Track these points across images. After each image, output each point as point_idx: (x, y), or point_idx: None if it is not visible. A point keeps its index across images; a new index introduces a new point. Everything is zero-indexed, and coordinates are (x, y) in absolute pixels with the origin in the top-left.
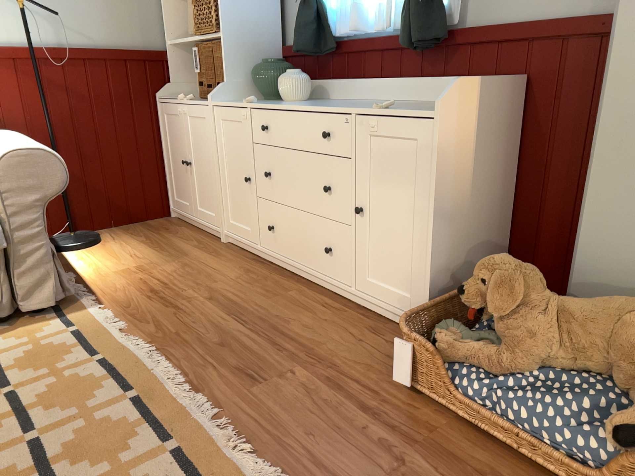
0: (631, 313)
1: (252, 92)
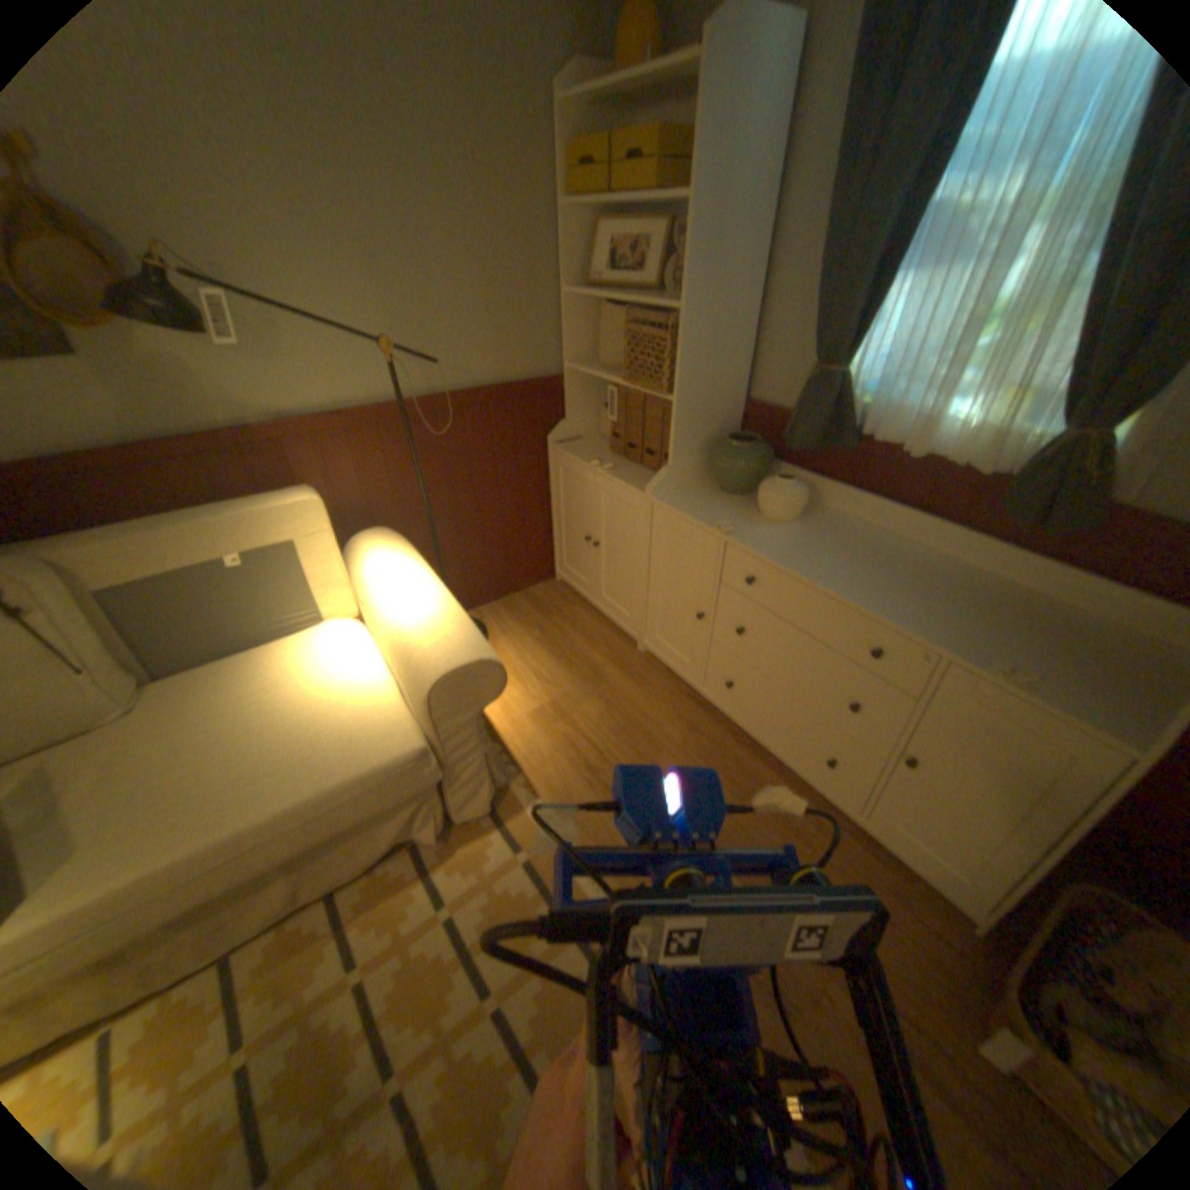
0: None
1: (701, 472)
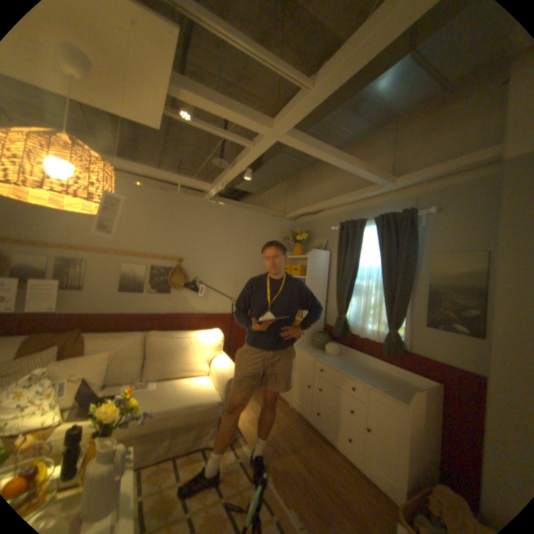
0: None
1: (311, 342)
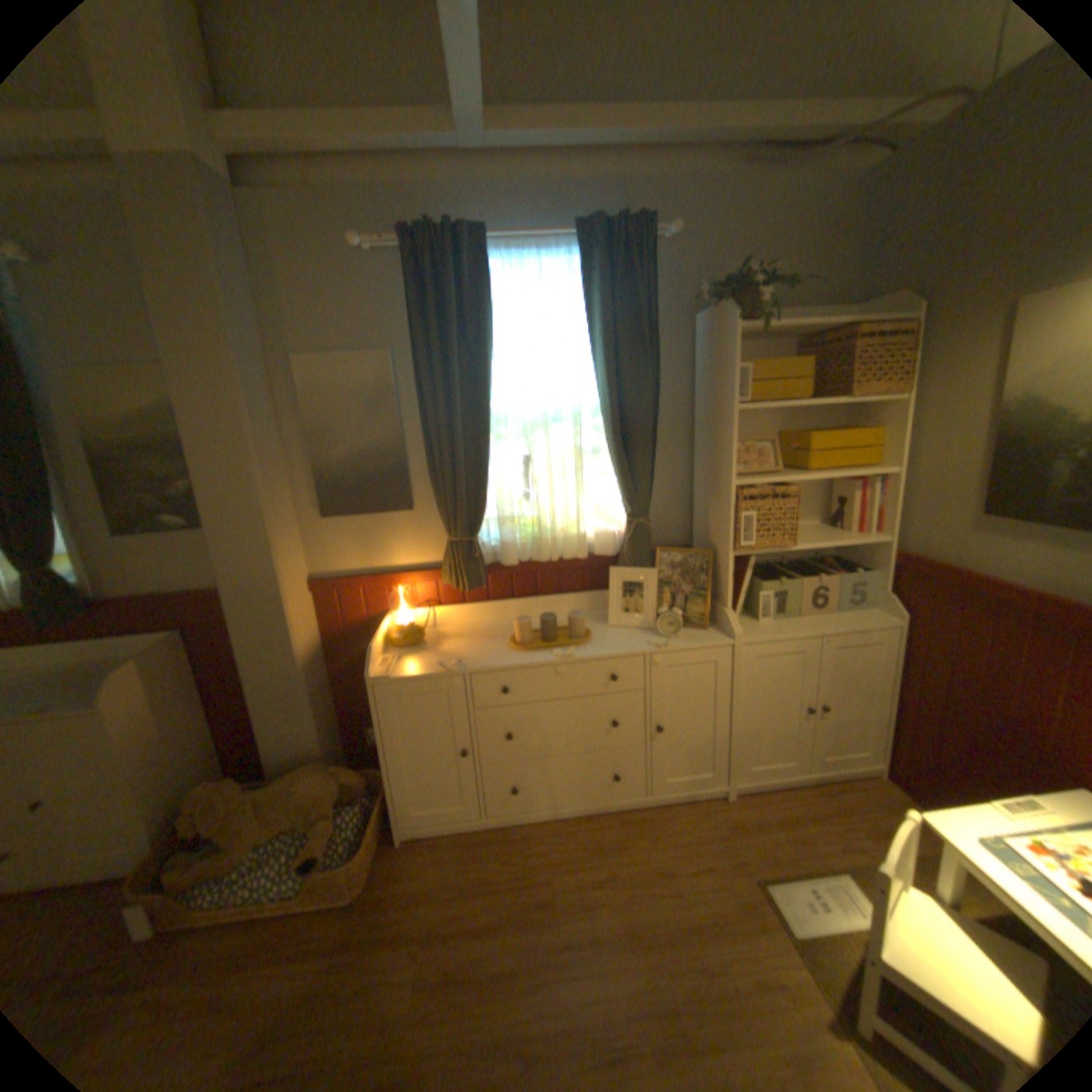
0: (295, 787)
1: None
